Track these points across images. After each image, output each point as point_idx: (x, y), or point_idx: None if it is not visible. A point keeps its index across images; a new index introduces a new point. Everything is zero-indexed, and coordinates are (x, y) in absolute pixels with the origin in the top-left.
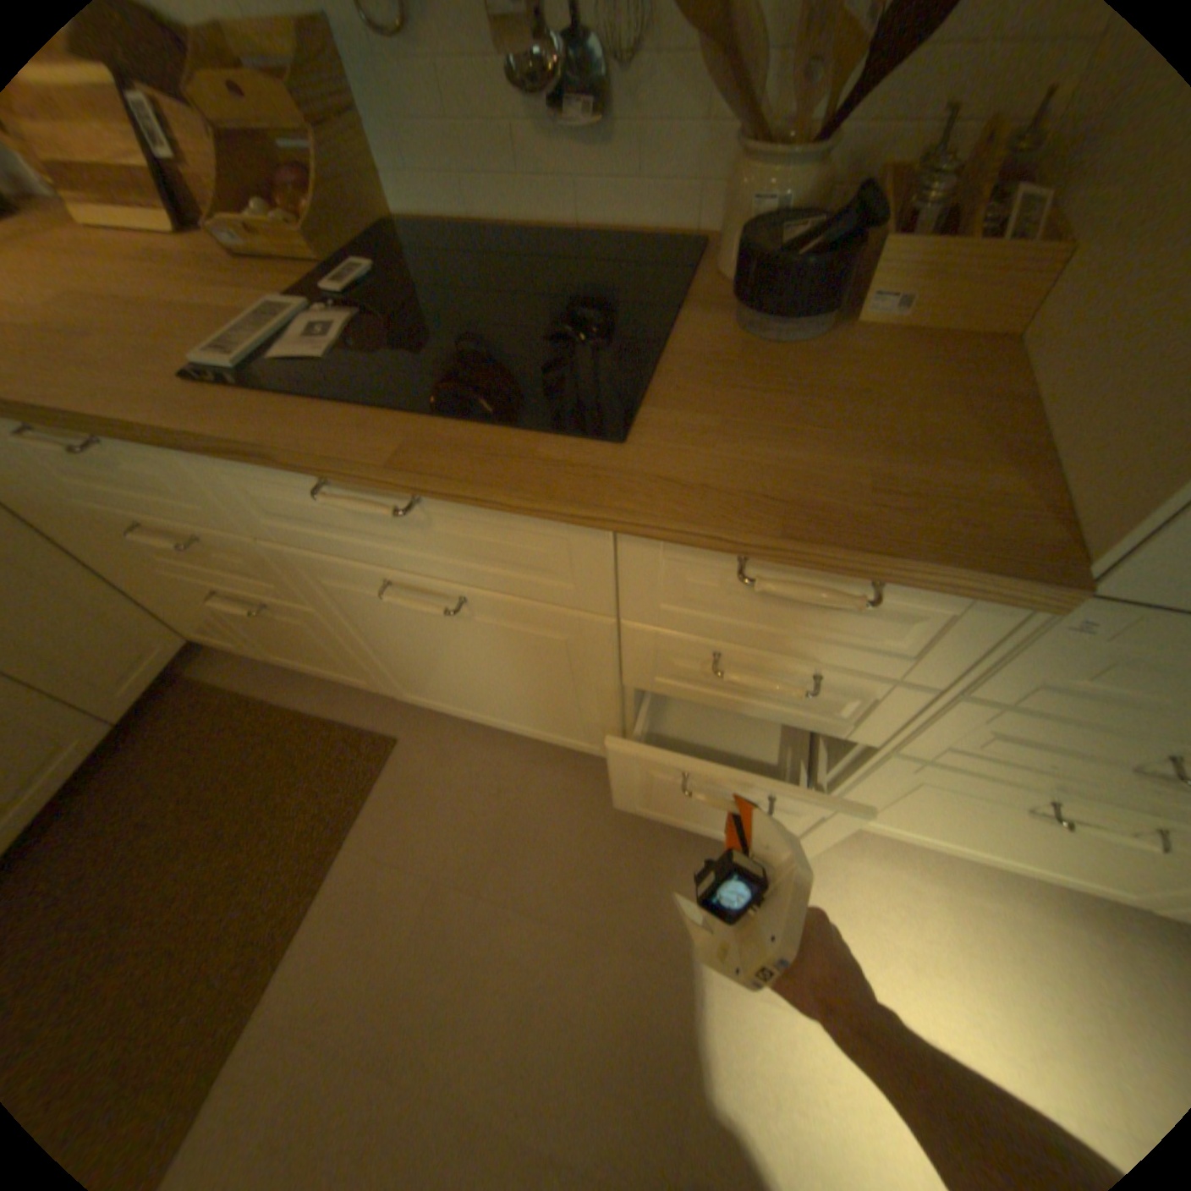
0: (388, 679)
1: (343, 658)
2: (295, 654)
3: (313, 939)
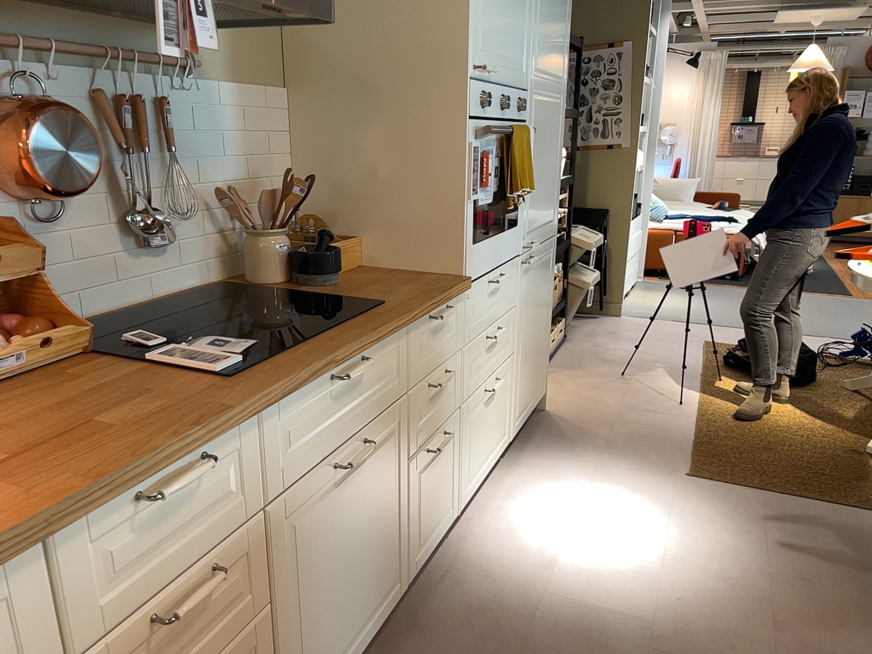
0: None
1: None
2: None
3: None
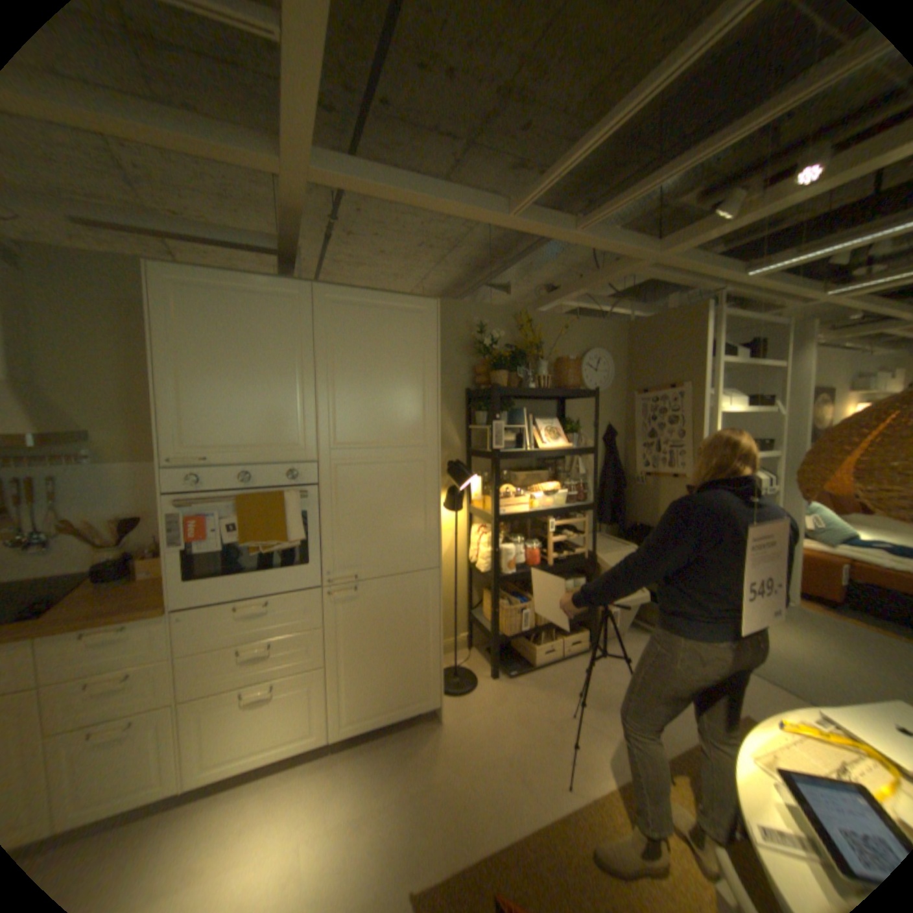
0: None
1: None
2: None
3: None
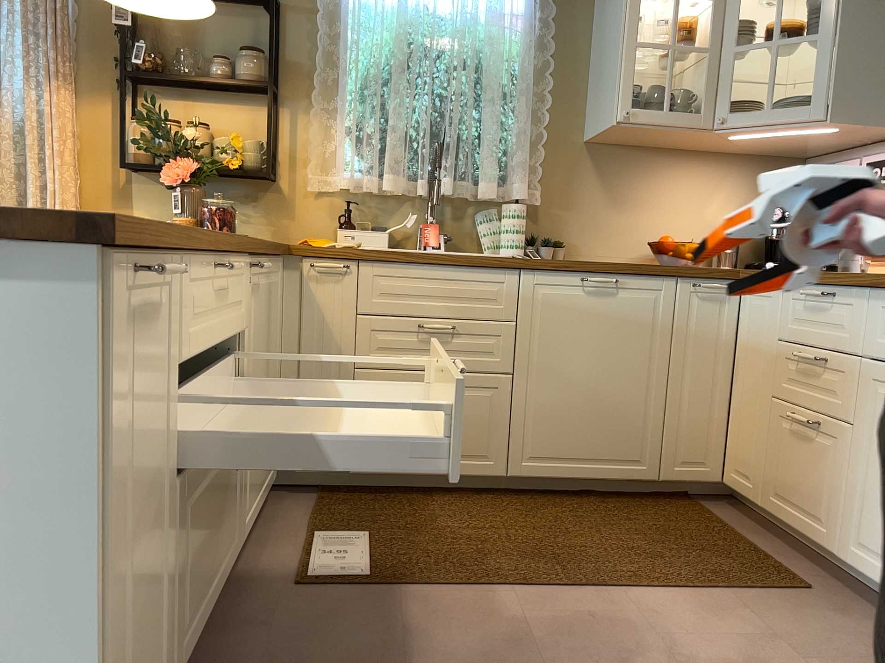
0: (851, 523)
1: (832, 493)
2: (796, 491)
3: (677, 598)
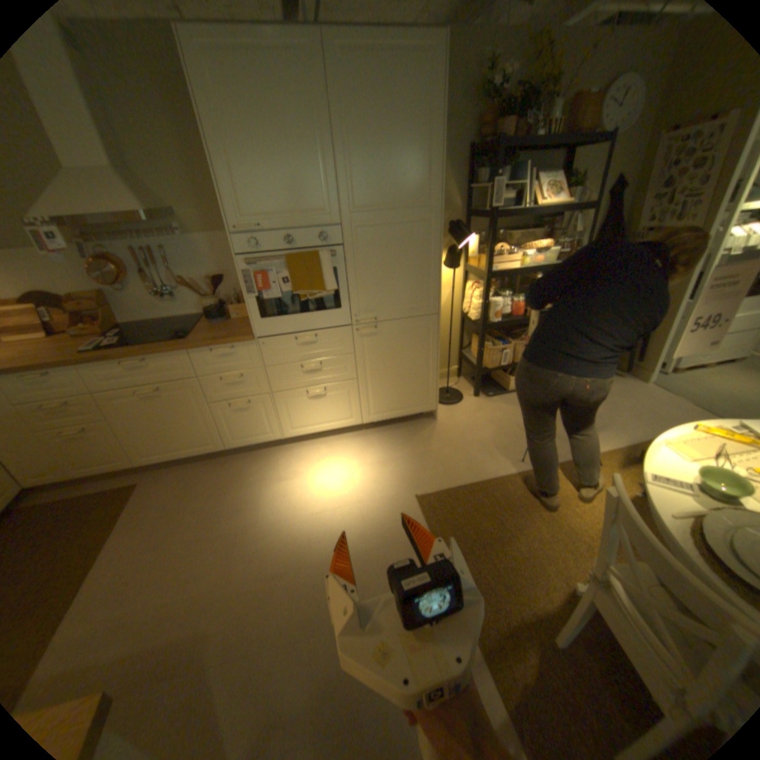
0: (130, 453)
1: (111, 450)
2: (87, 461)
3: (114, 539)
